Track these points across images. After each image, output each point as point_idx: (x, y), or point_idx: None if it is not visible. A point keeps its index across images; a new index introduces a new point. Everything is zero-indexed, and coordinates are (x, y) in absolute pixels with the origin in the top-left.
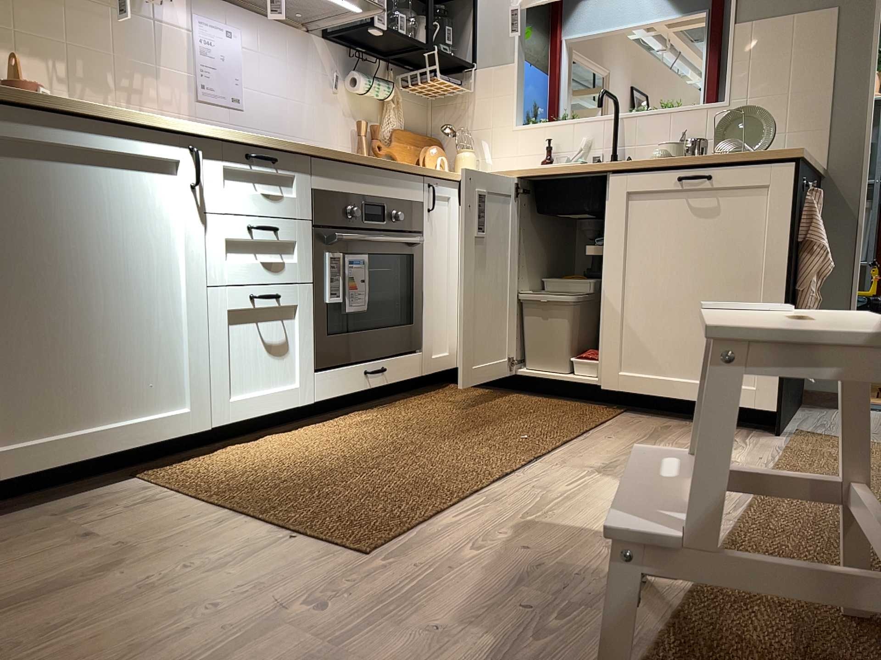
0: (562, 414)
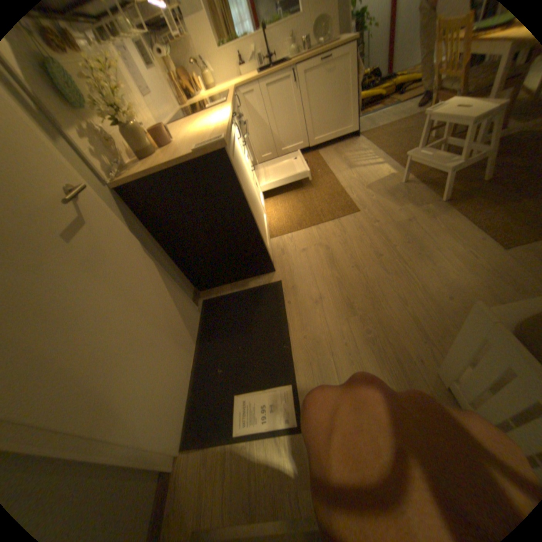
0: (309, 160)
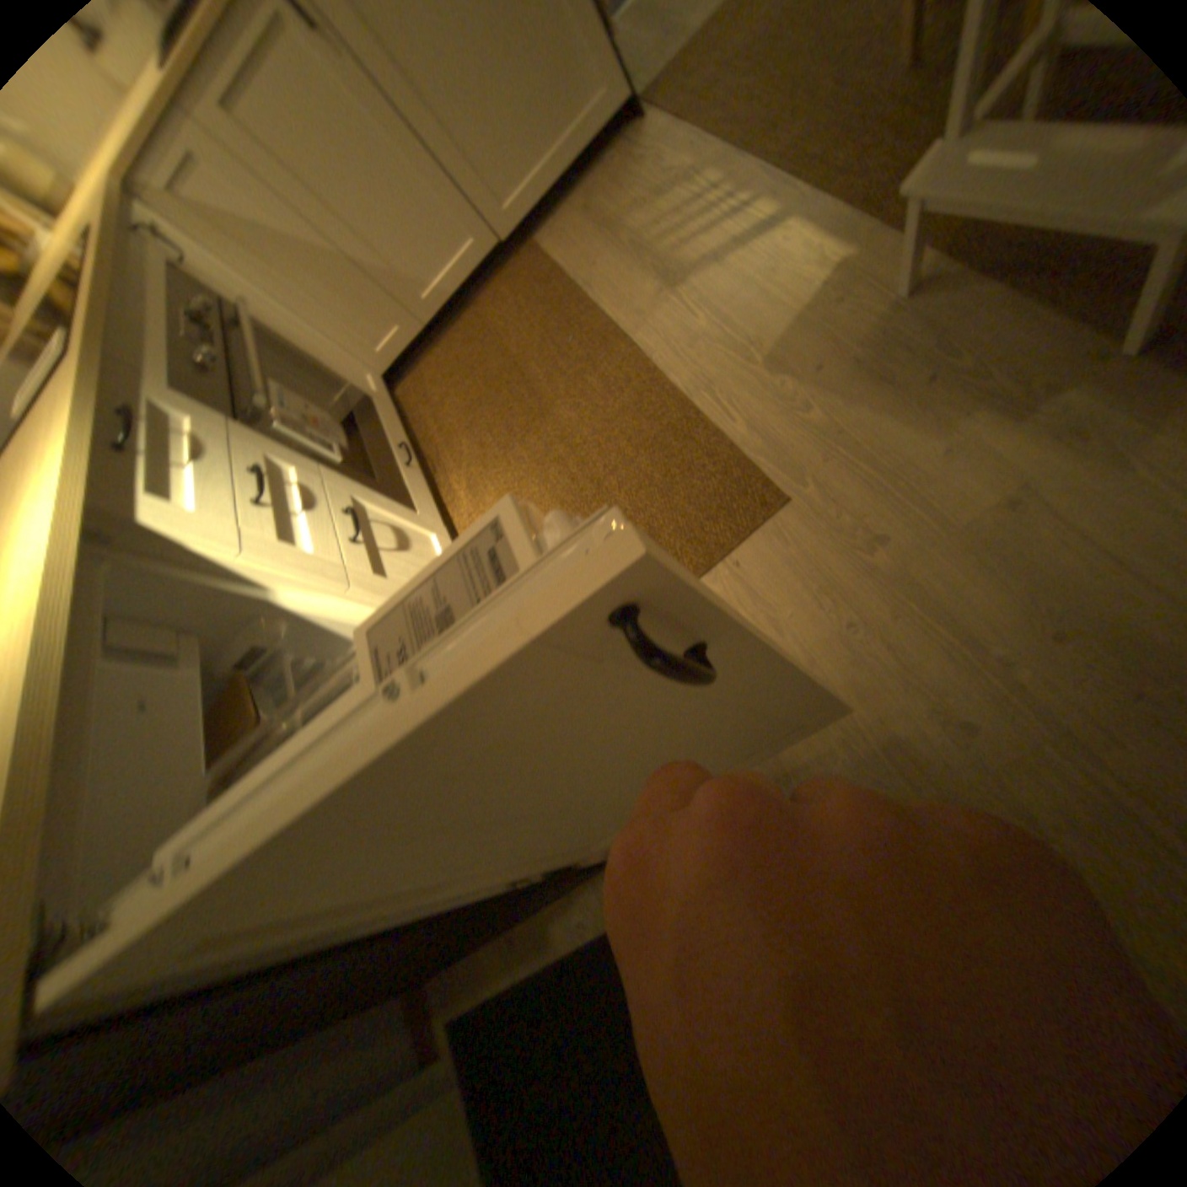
0: (526, 298)
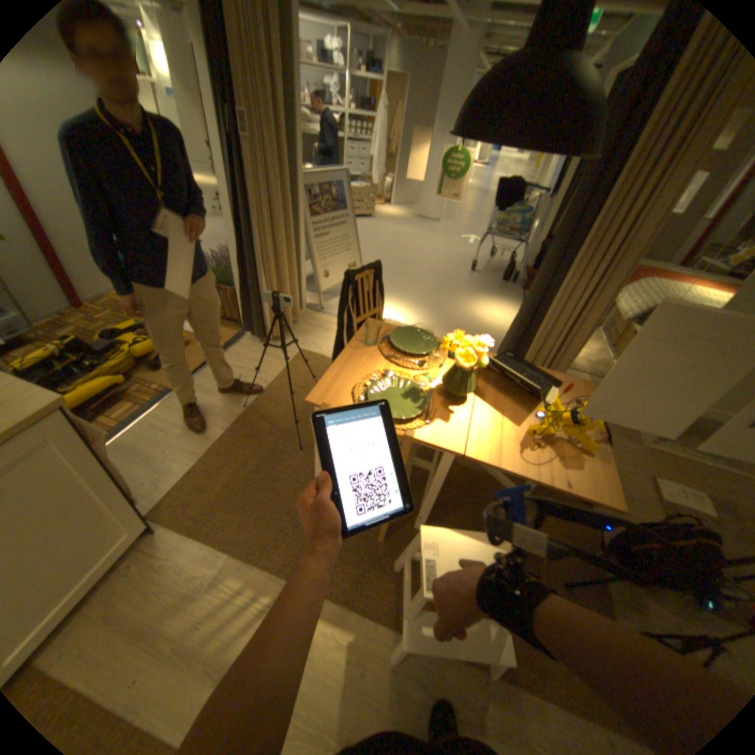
0: None
